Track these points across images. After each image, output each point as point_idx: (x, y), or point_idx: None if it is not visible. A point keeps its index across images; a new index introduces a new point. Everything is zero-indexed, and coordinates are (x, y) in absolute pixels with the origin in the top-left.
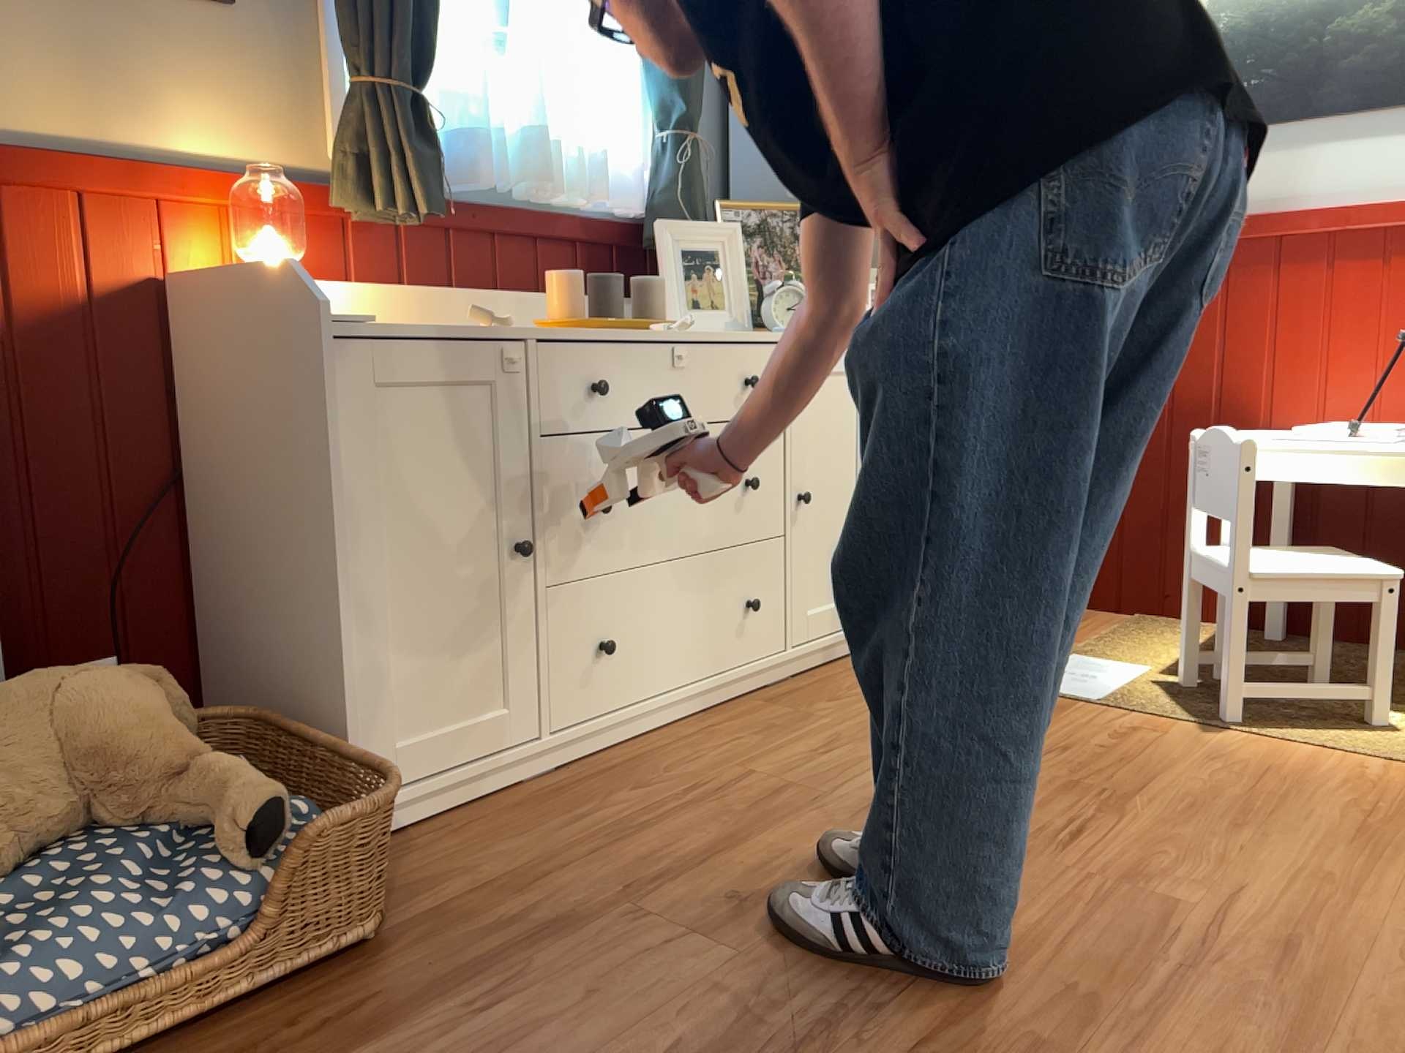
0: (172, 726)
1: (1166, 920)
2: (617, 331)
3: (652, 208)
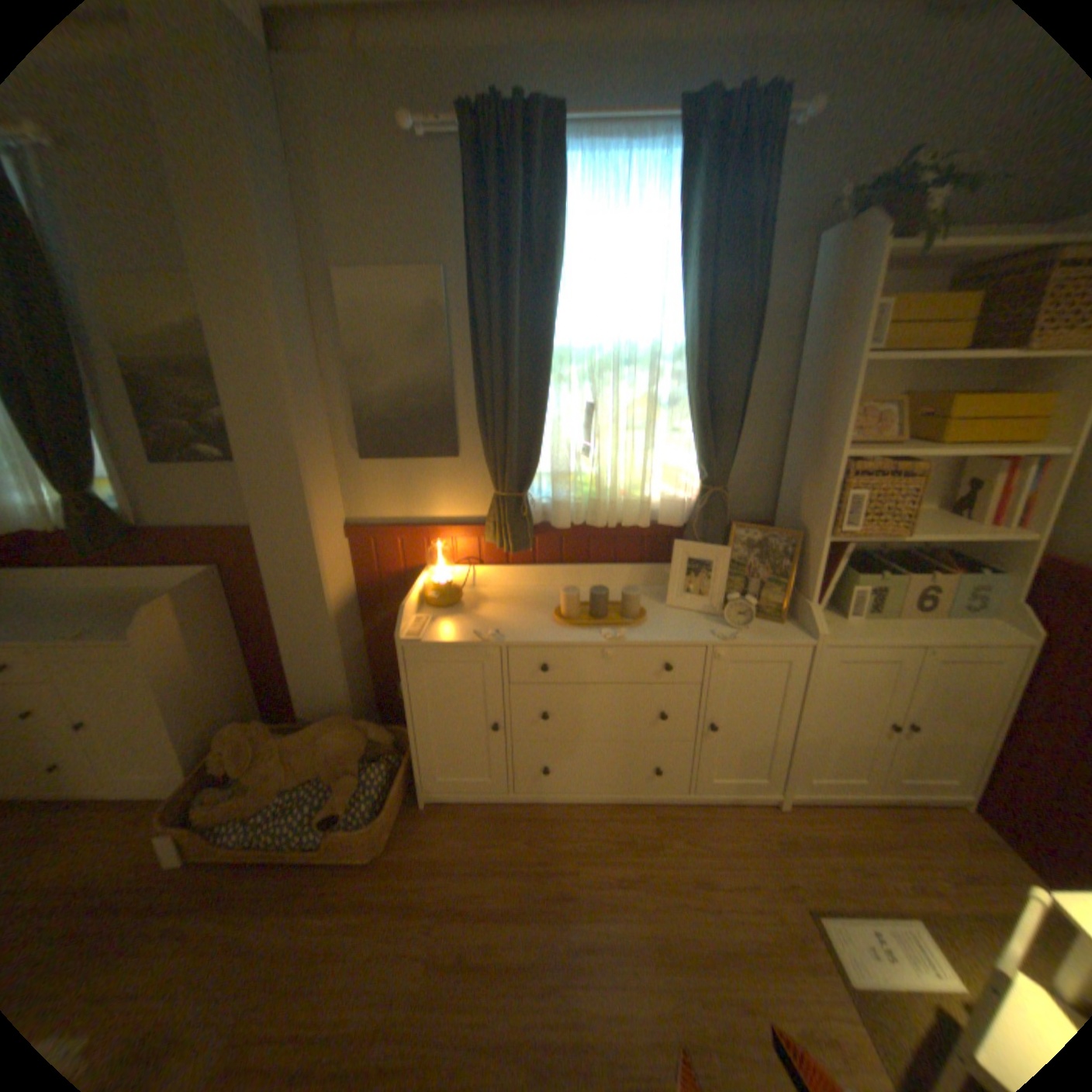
0: (355, 754)
1: None
2: (590, 625)
3: (689, 524)
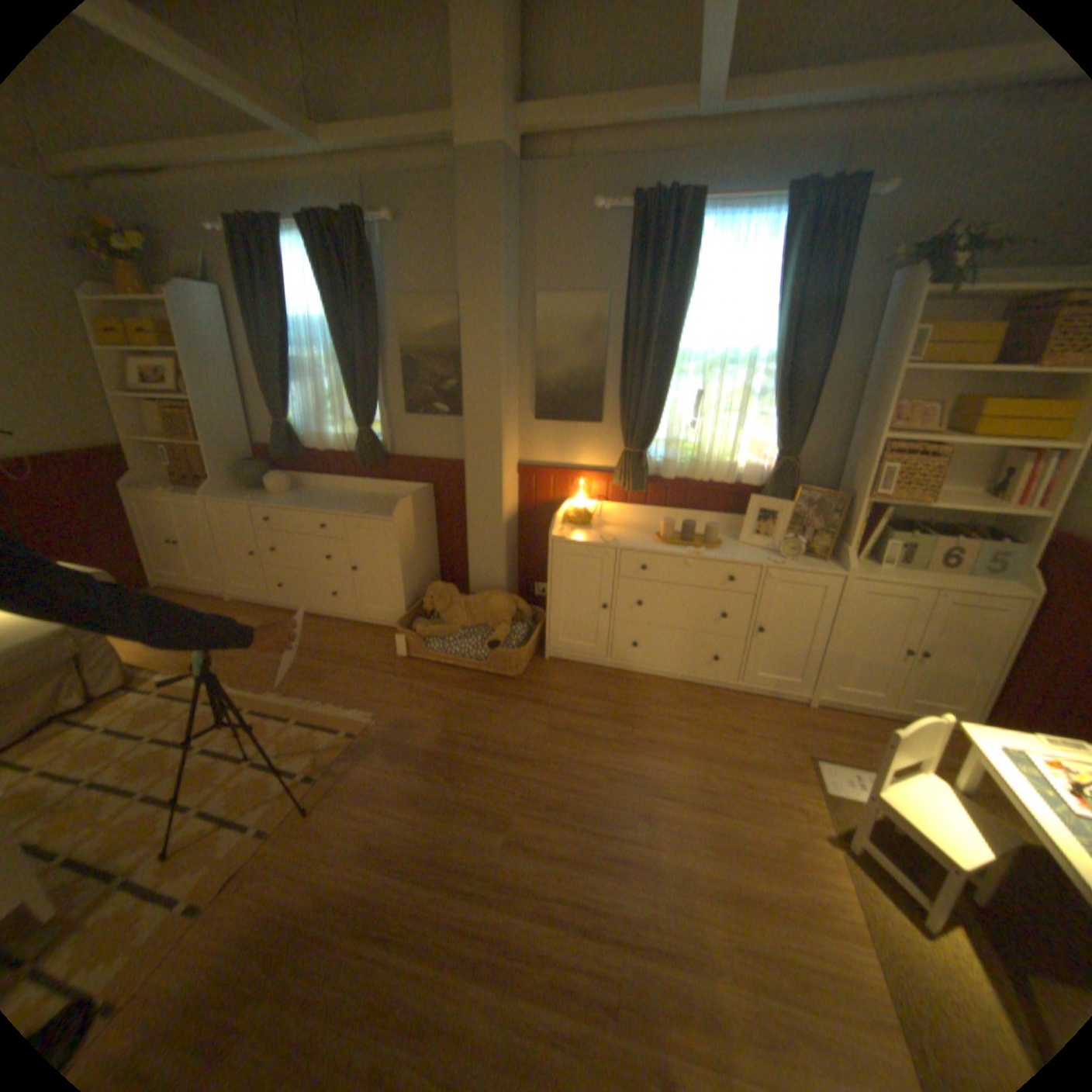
0: (510, 614)
1: (621, 829)
2: (679, 546)
3: (765, 485)
